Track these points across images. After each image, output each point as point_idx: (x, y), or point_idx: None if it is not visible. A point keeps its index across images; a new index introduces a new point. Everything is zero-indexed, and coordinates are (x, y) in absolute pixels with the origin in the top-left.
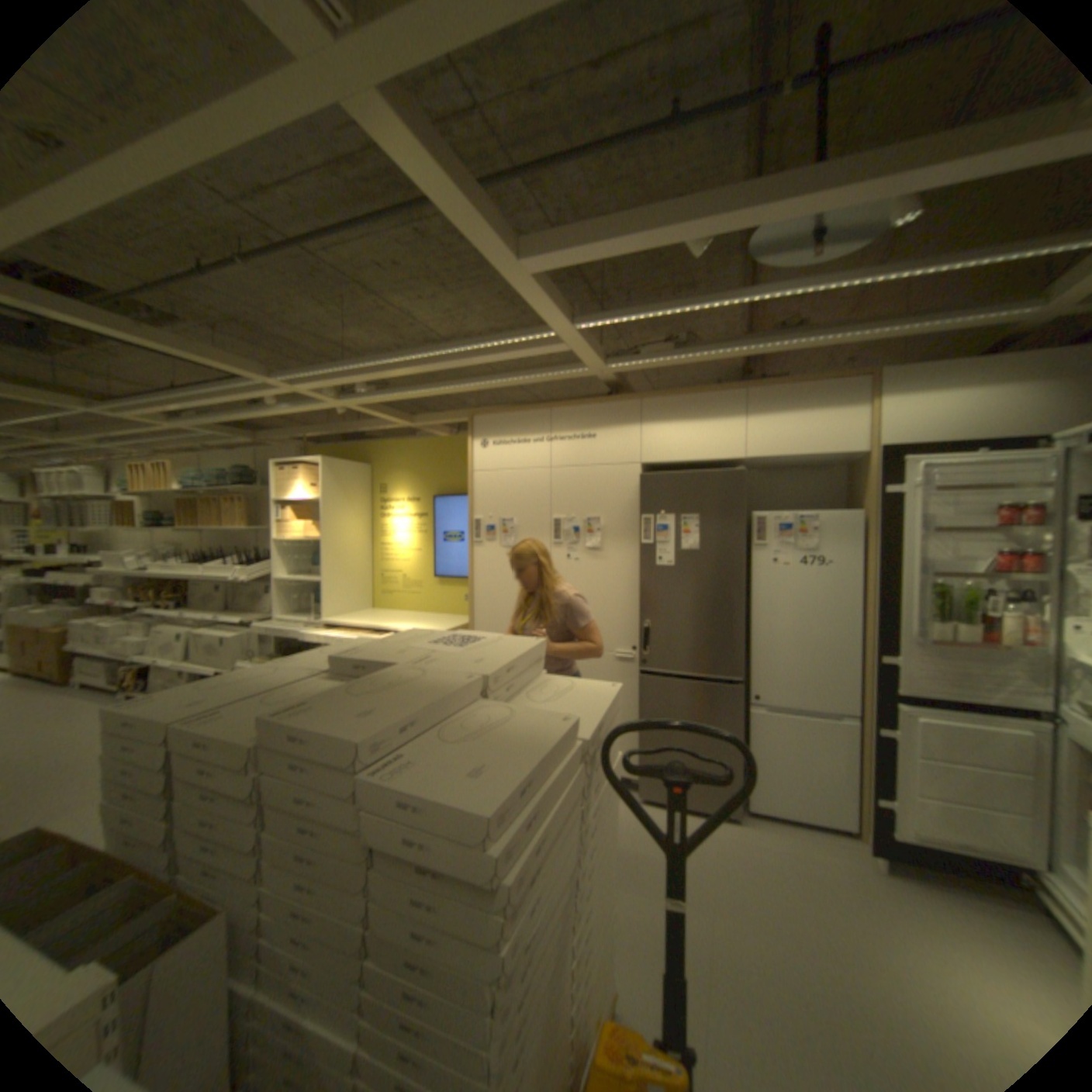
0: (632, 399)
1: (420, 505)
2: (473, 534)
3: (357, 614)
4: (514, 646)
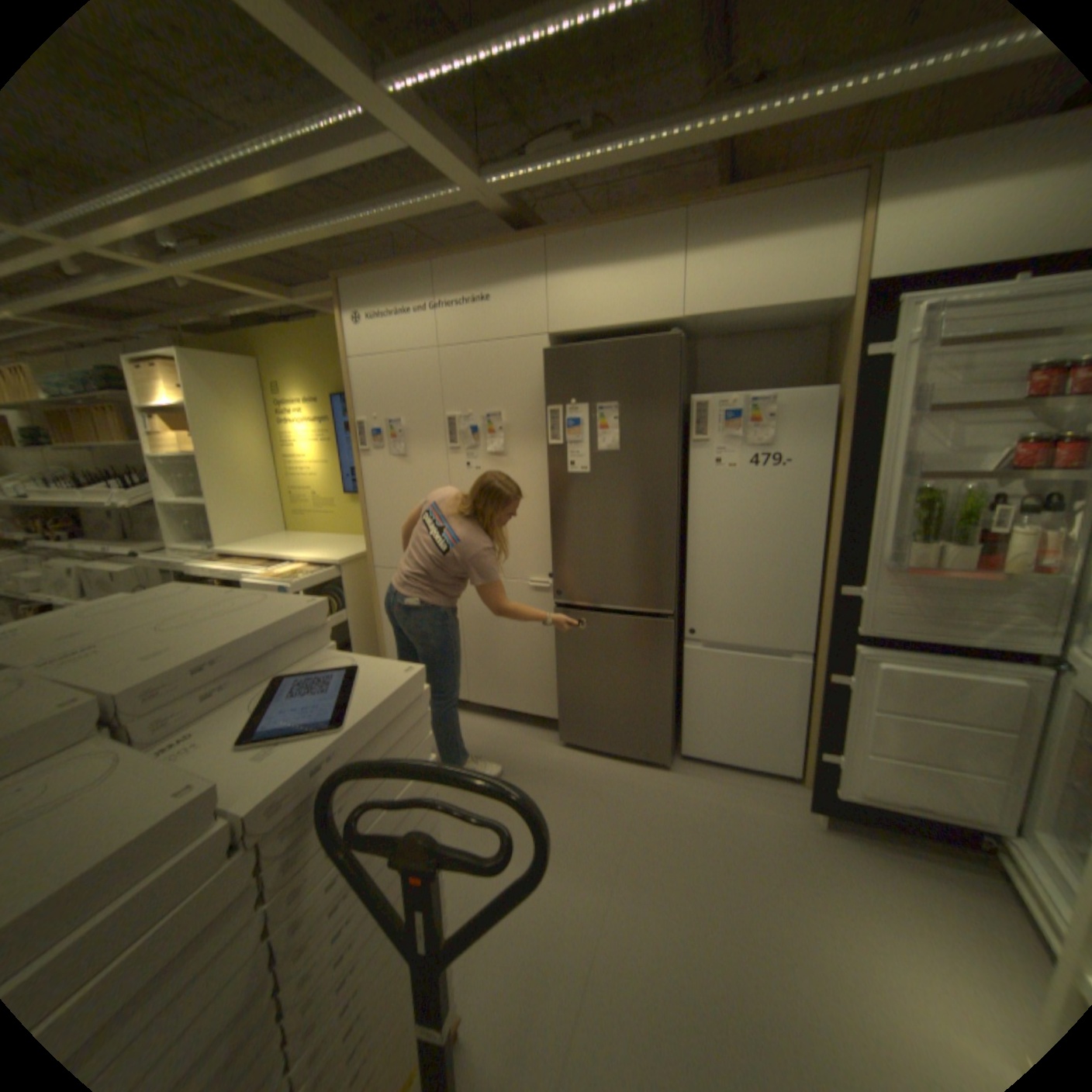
0: (531, 237)
1: (316, 406)
2: (356, 440)
3: (260, 540)
4: (290, 608)
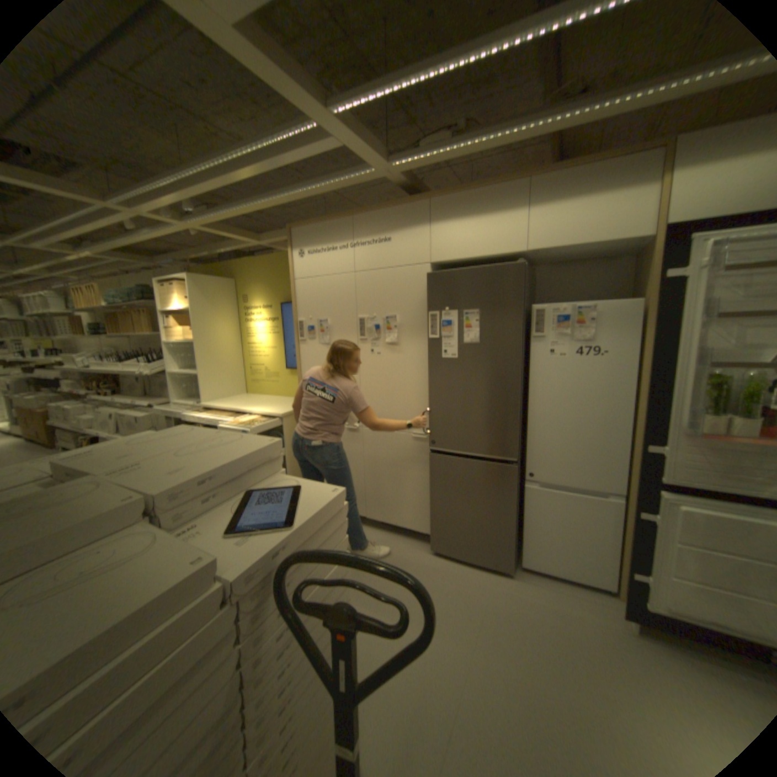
0: (421, 199)
1: (271, 311)
2: (297, 333)
3: (230, 399)
4: (256, 444)
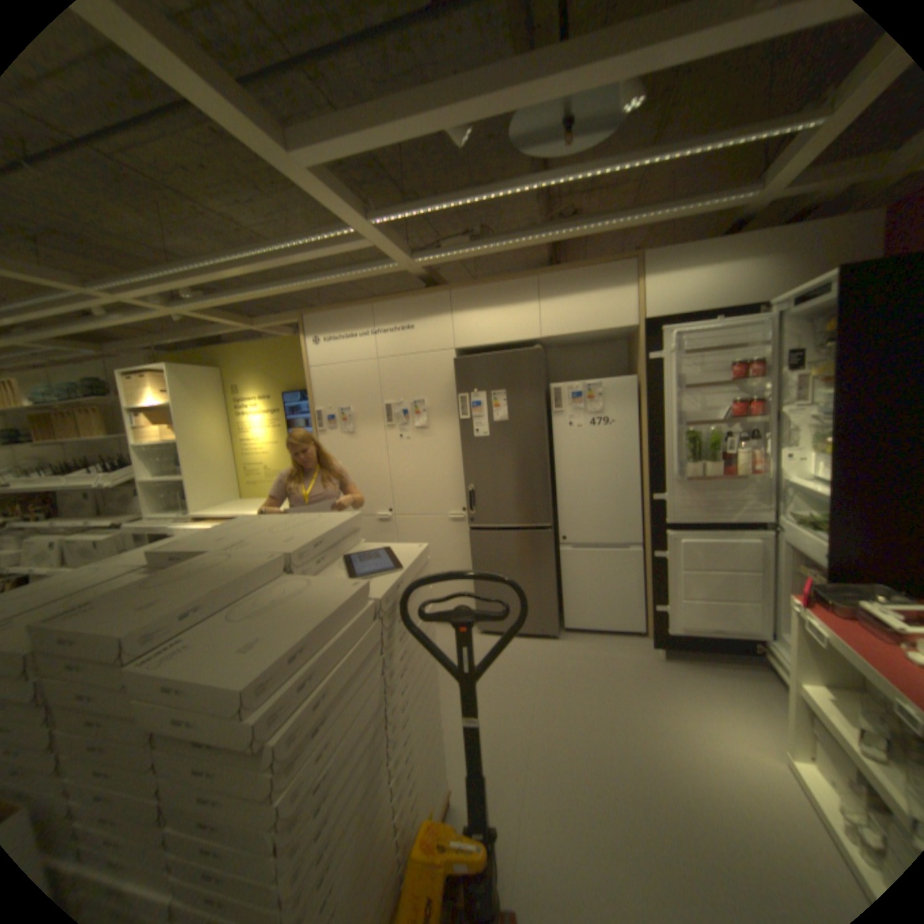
0: (441, 291)
1: (270, 402)
2: (315, 424)
3: (223, 506)
4: (334, 522)
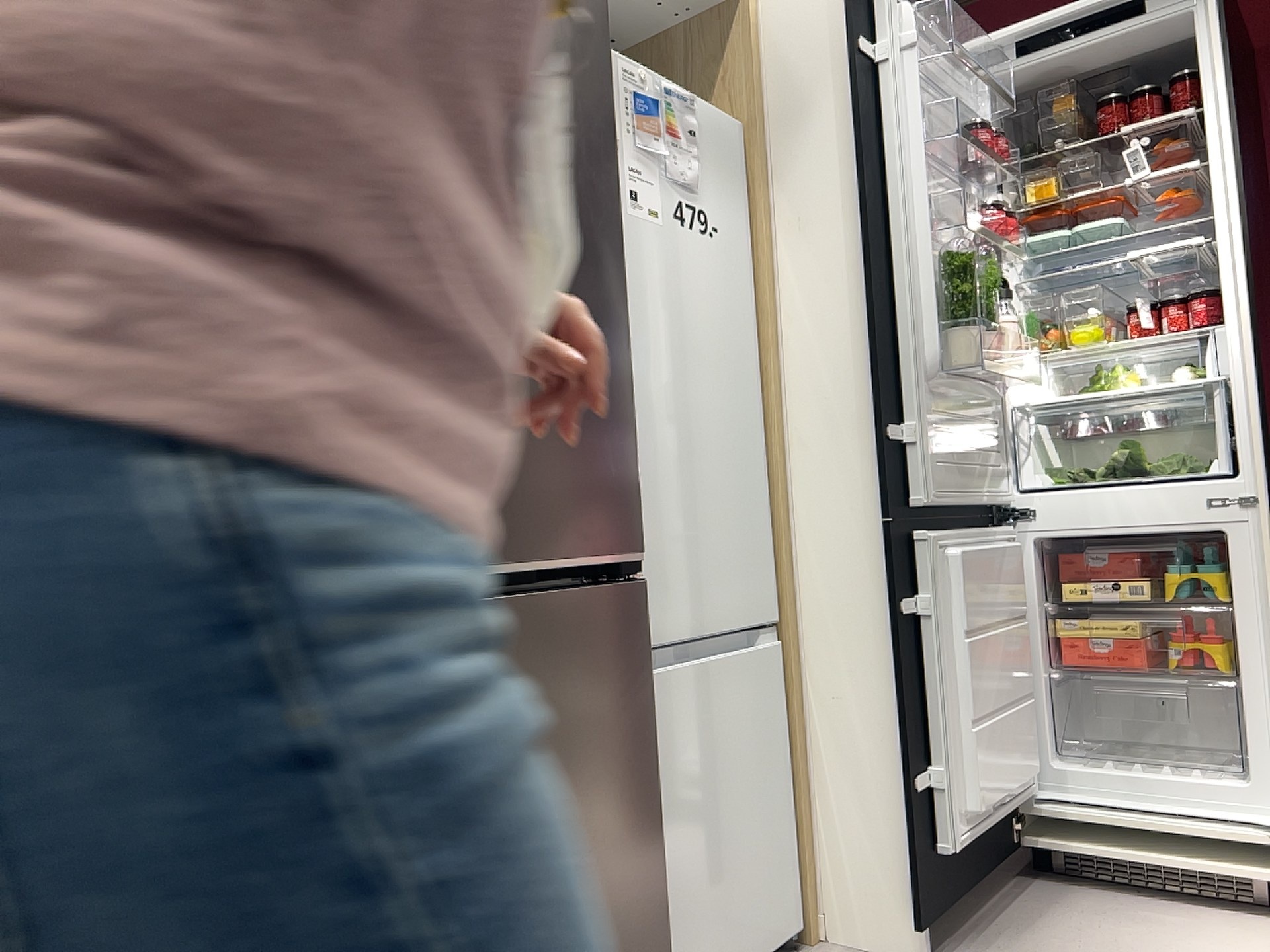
0: None
1: None
2: None
3: None
4: None
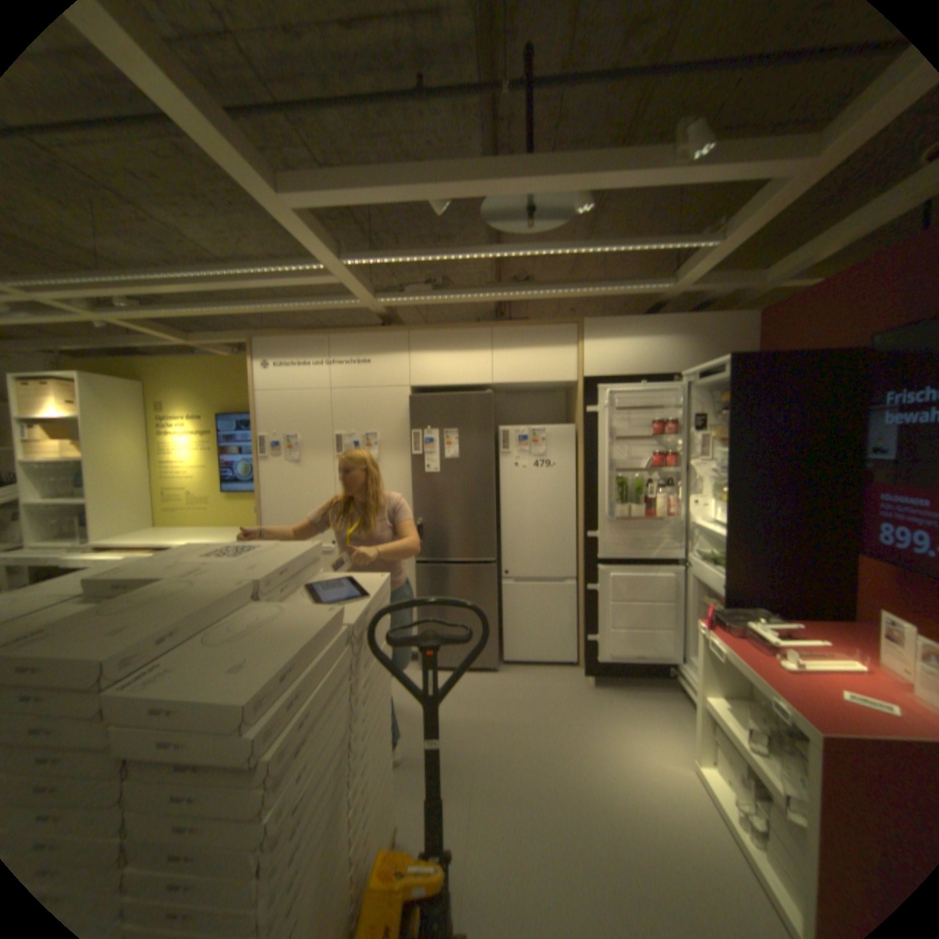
0: (400, 331)
1: (200, 423)
2: (257, 450)
3: (132, 536)
4: (291, 552)
